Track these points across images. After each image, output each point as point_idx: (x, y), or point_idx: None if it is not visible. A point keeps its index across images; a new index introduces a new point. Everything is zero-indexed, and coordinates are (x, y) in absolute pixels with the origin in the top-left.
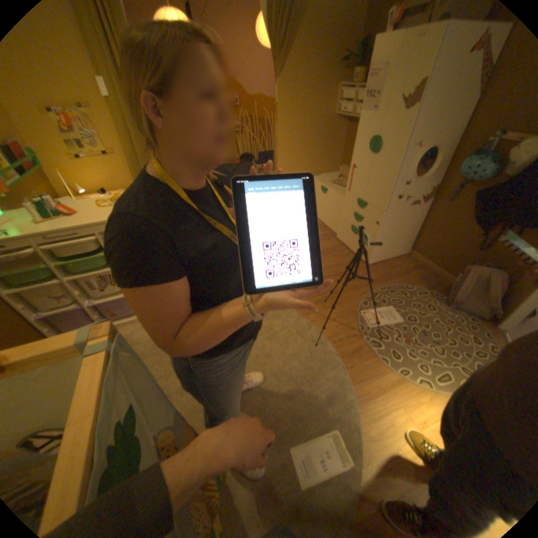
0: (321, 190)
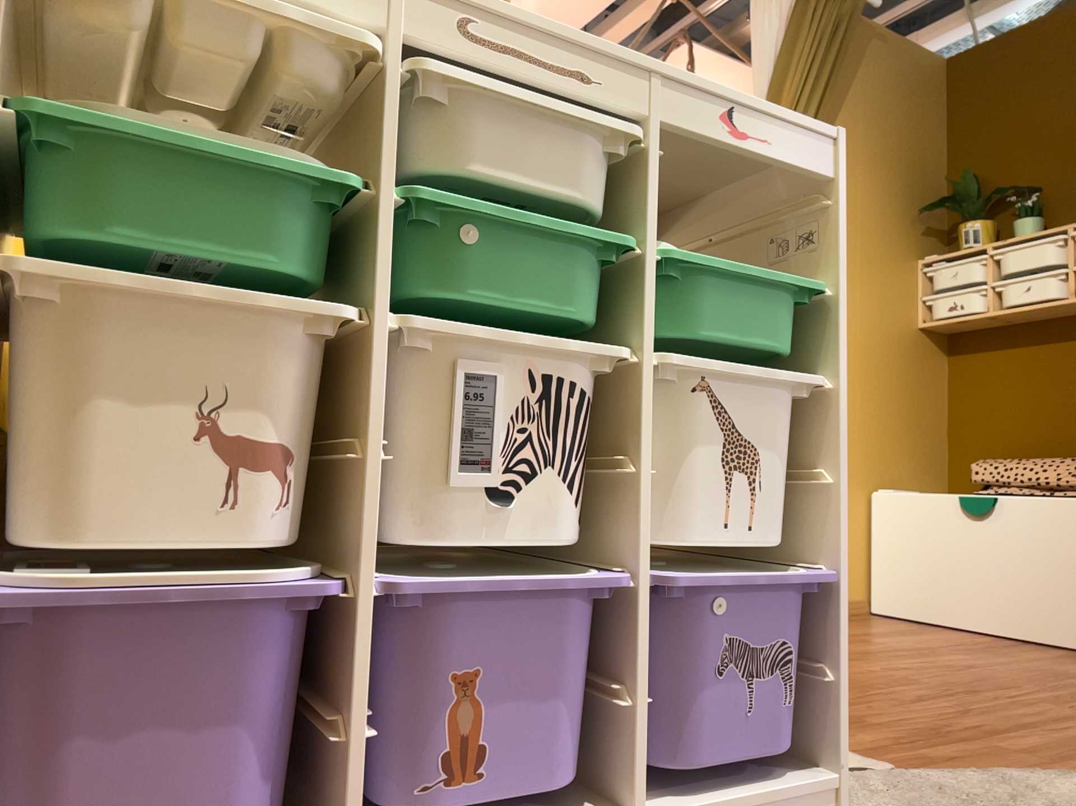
0: (957, 503)
